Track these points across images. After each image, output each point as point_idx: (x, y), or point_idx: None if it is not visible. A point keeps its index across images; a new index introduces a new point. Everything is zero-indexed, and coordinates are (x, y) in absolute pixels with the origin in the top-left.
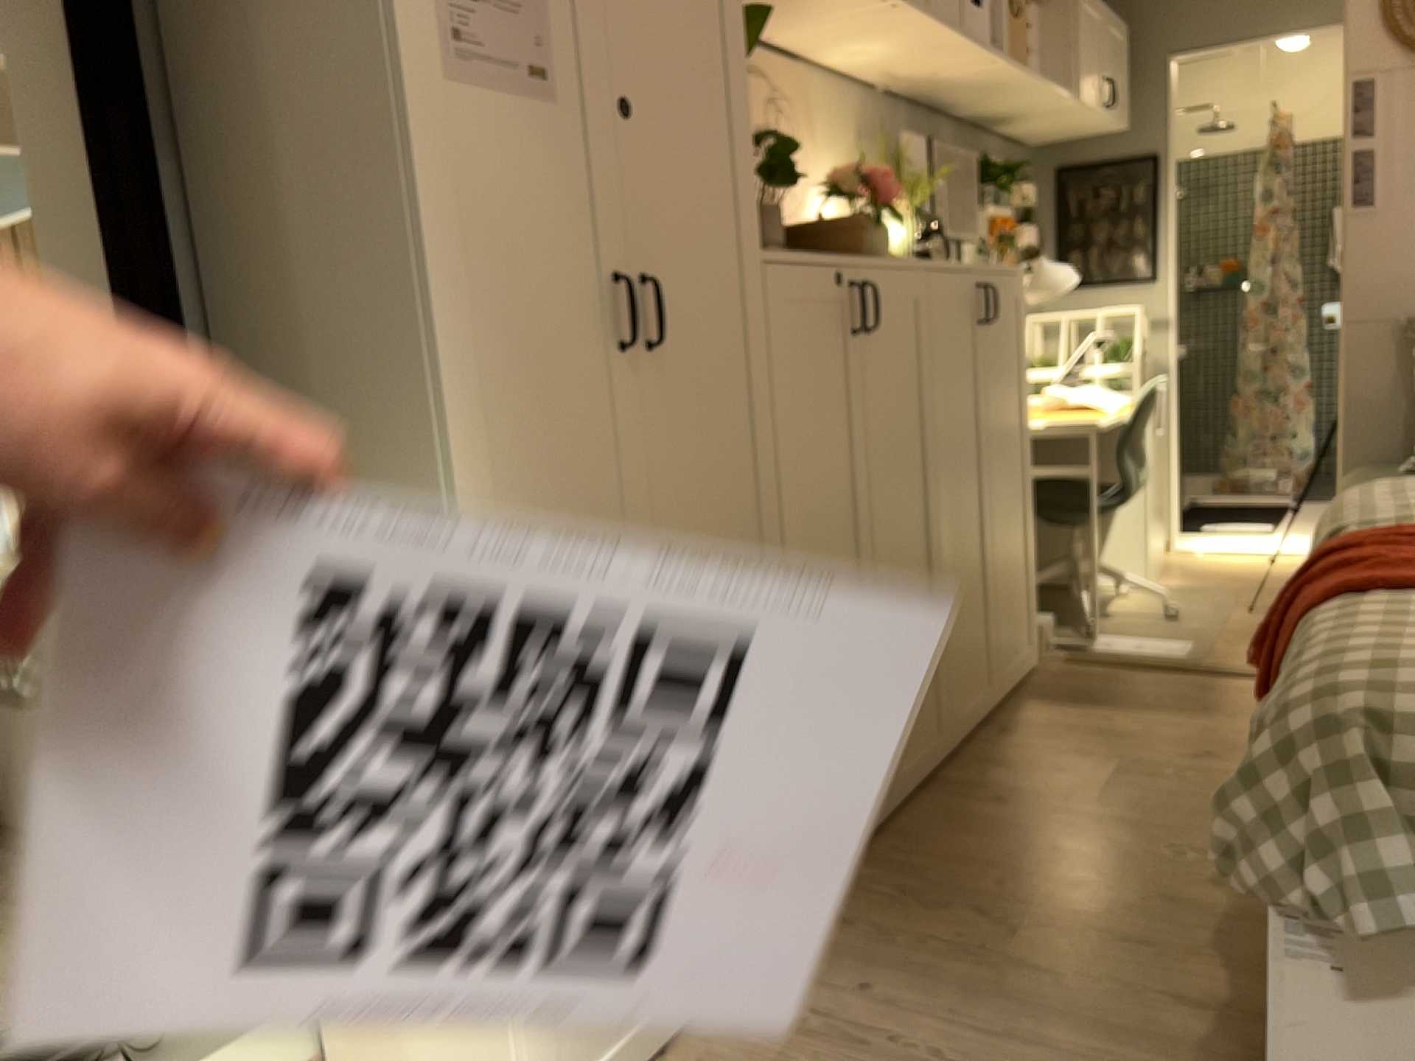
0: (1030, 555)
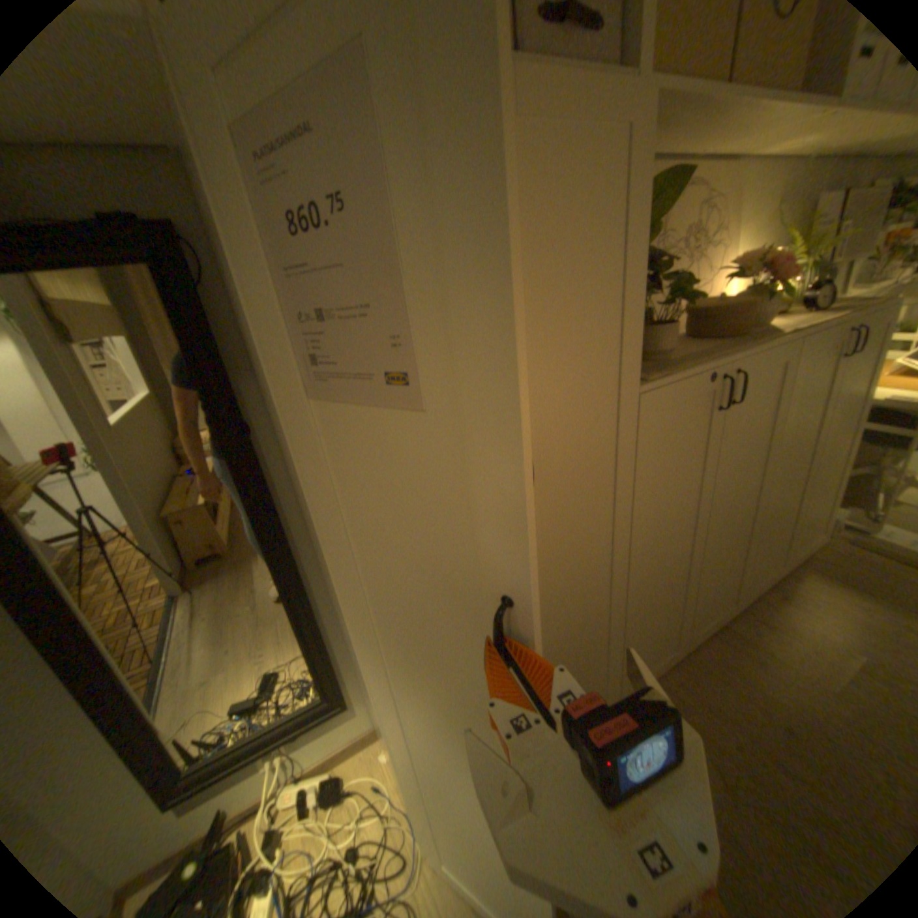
0: (844, 487)
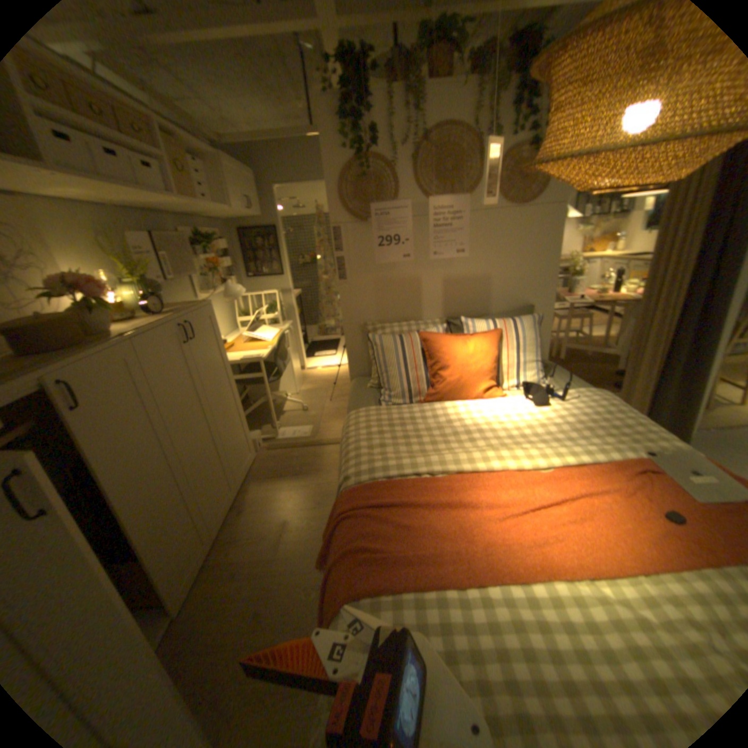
0: (243, 418)
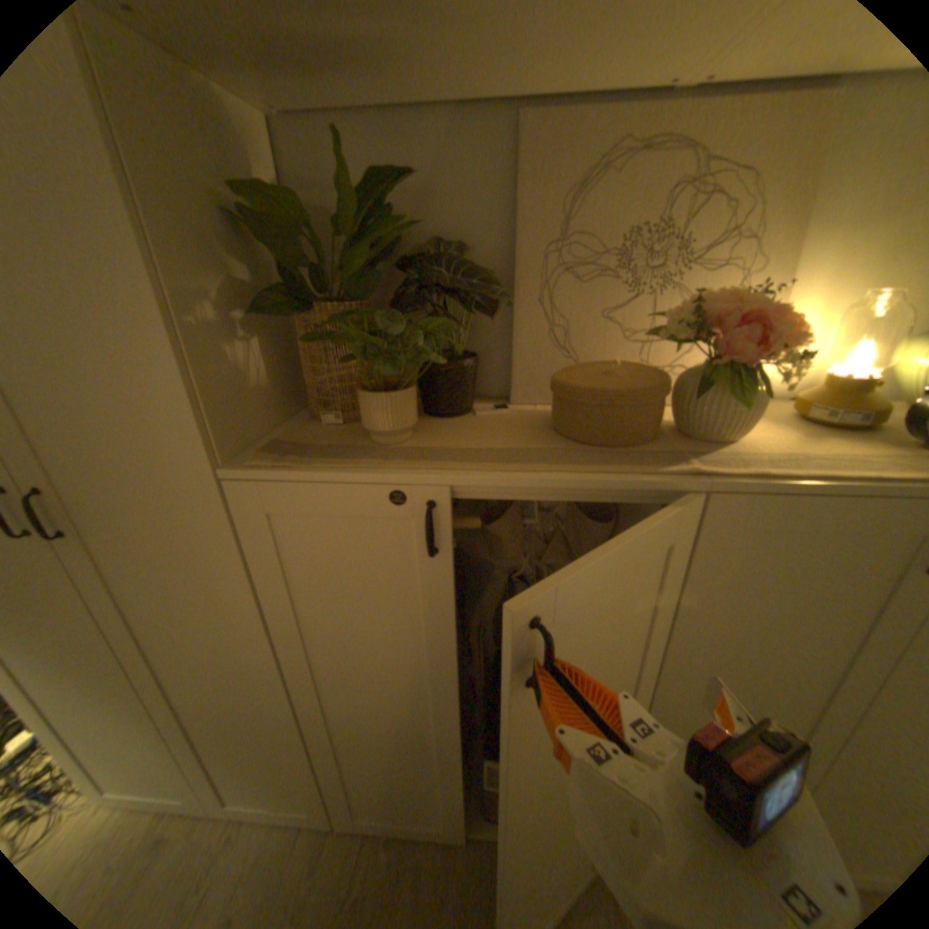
0: None
